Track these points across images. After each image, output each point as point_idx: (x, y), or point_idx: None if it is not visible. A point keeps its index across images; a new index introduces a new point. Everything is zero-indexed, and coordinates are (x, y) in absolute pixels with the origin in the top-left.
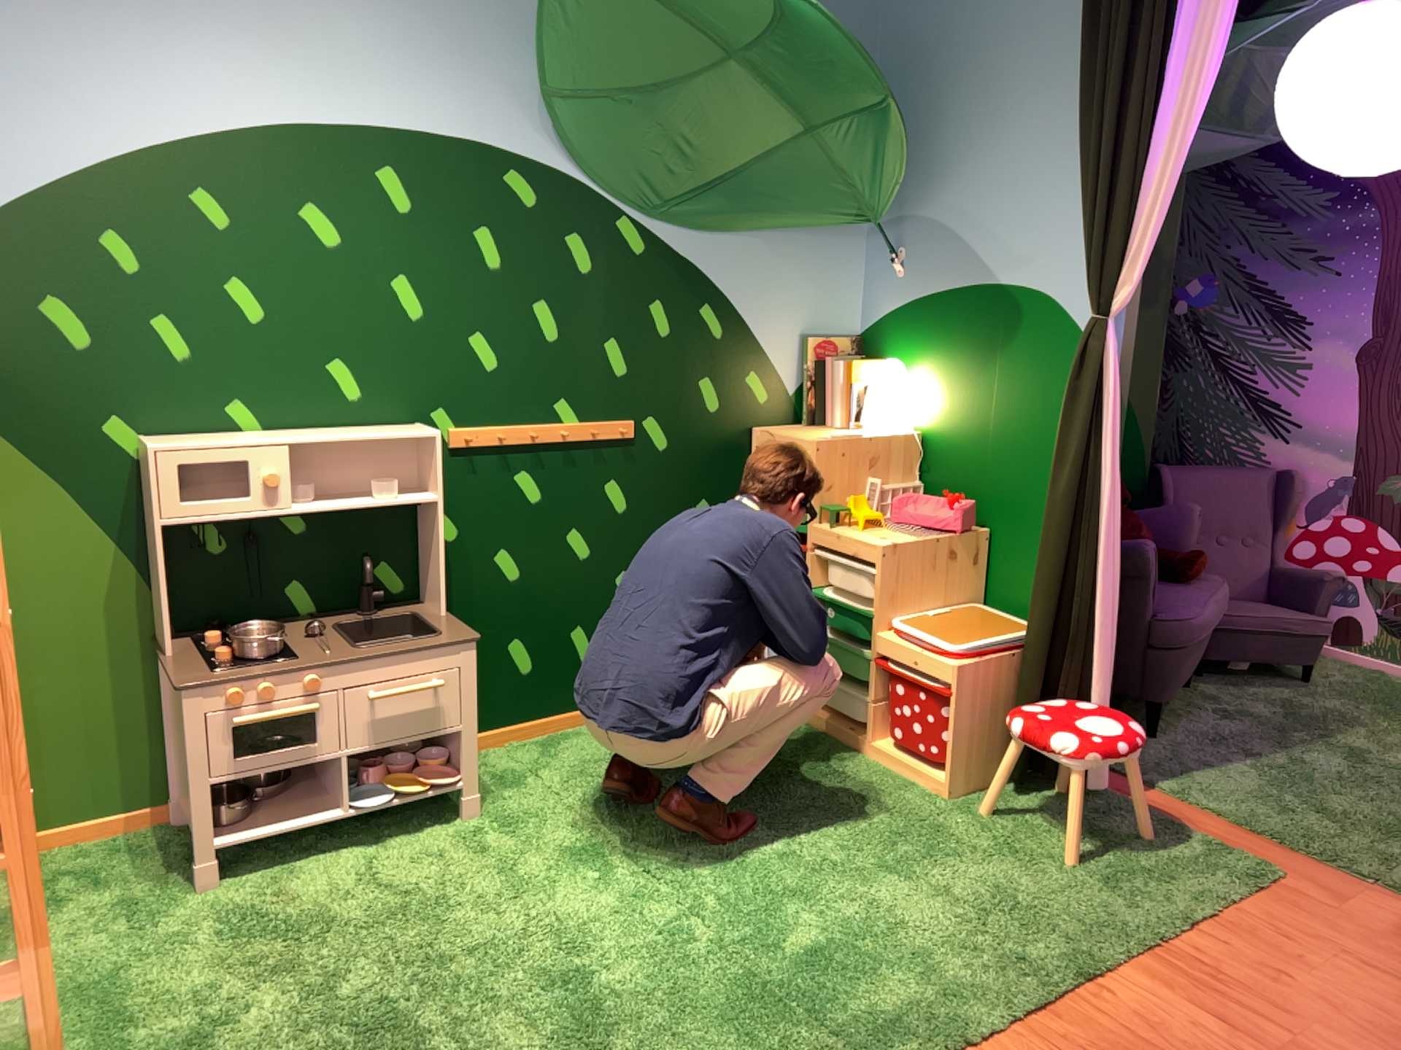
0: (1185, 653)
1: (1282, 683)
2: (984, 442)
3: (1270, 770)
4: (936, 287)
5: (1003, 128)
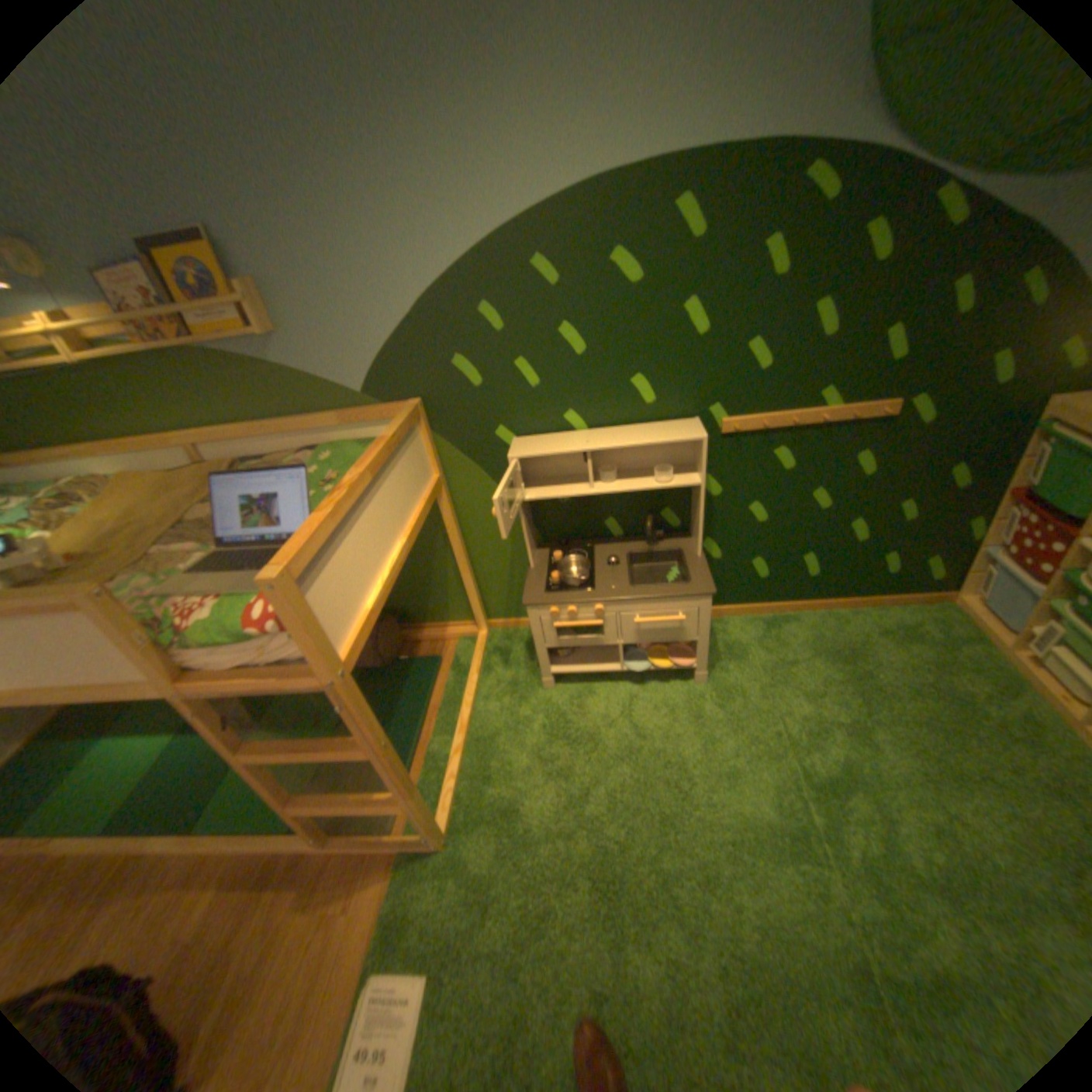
0: None
1: None
2: None
3: None
4: None
5: None
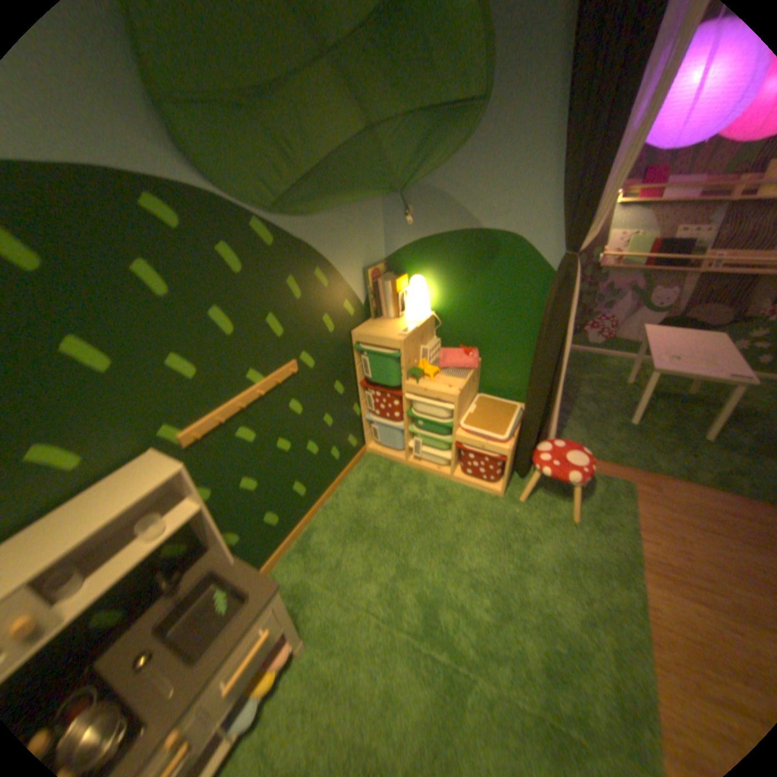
0: None
1: None
2: (474, 317)
3: (580, 420)
4: (436, 231)
5: (484, 121)
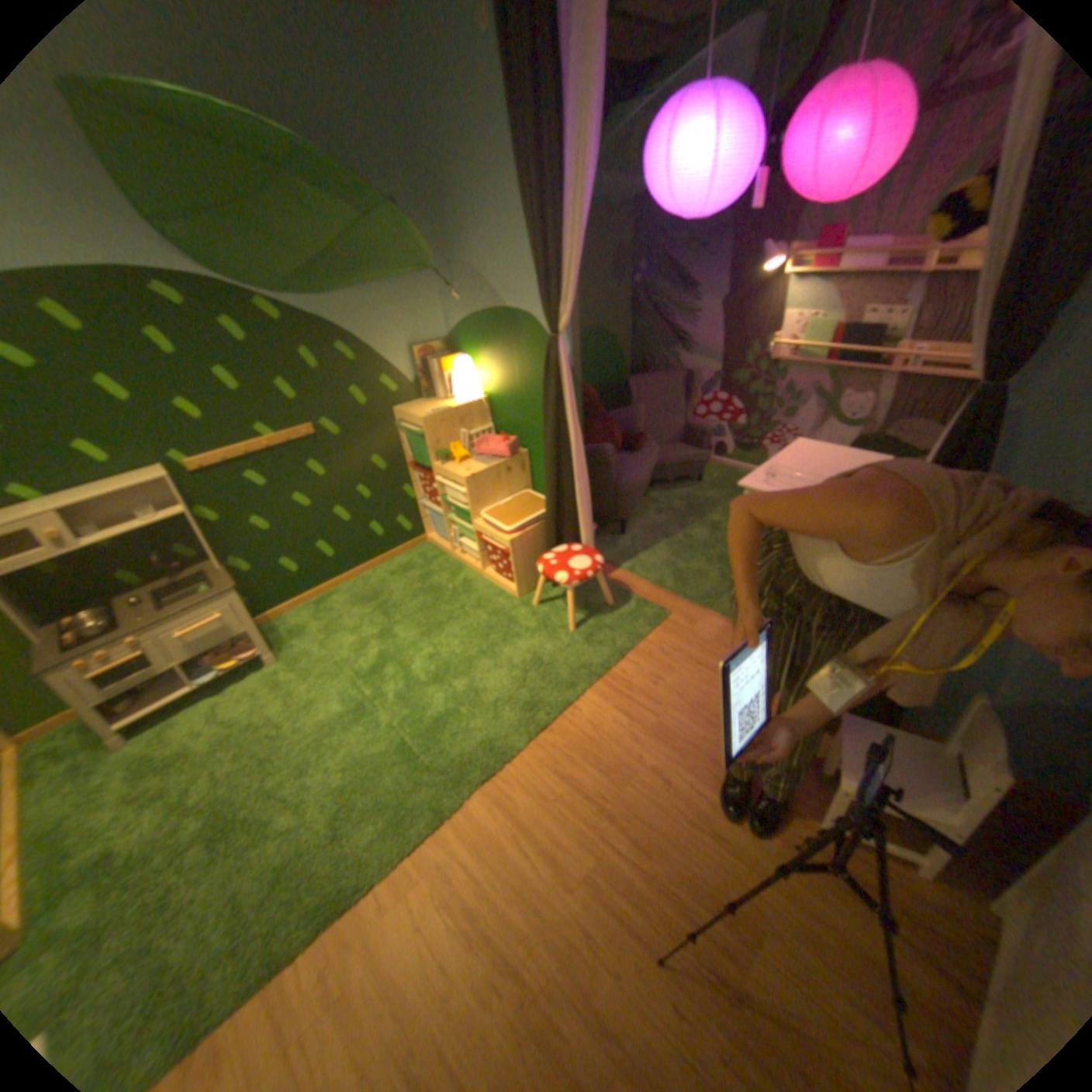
0: (632, 497)
1: (688, 486)
2: (516, 404)
3: (673, 547)
4: (475, 310)
5: (487, 199)
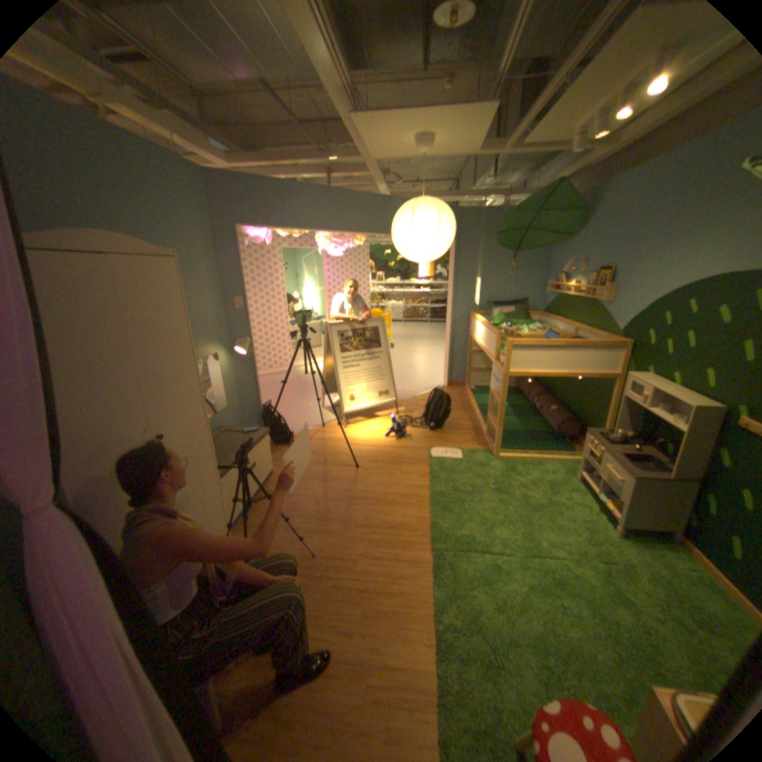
0: None
1: None
2: None
3: None
4: None
5: None
